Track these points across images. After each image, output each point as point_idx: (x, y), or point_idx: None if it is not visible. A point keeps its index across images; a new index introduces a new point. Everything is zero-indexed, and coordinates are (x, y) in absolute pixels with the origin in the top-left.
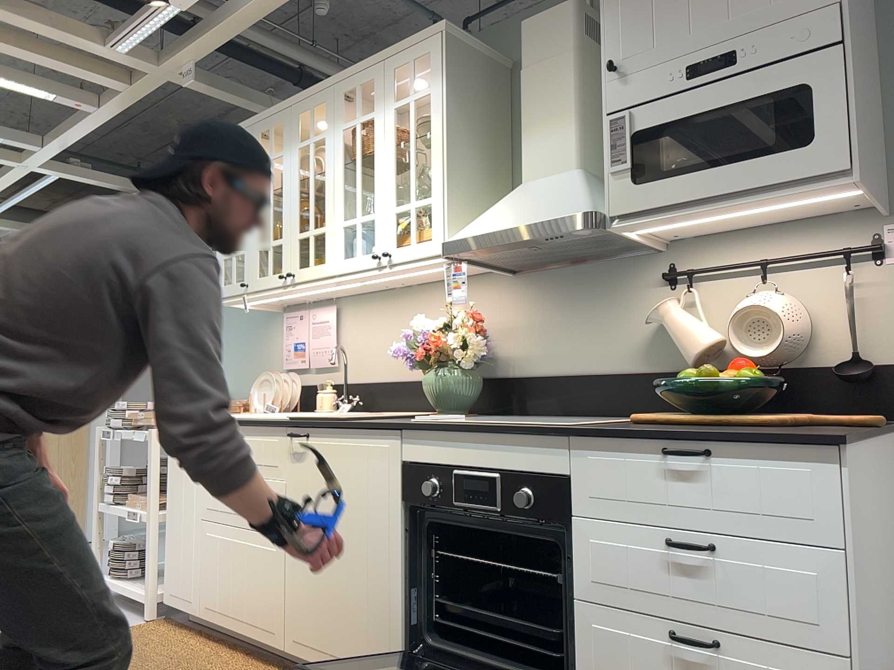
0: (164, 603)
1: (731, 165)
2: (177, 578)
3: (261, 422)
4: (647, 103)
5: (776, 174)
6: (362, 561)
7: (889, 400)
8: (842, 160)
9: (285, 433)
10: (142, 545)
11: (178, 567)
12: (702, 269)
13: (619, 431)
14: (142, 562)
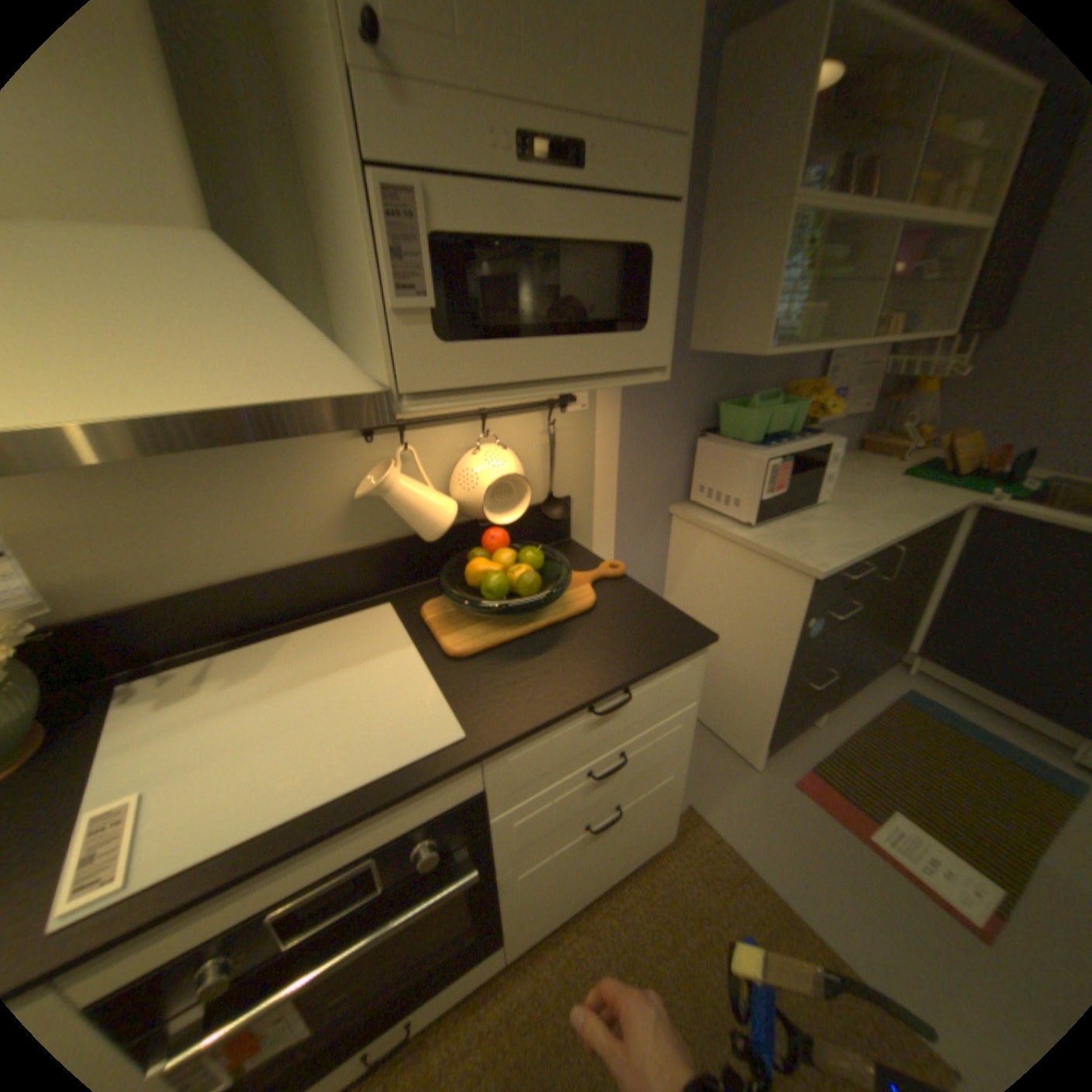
0: None
1: (572, 338)
2: None
3: None
4: (440, 168)
5: (615, 360)
6: None
7: (568, 525)
8: (665, 355)
9: None
10: None
11: None
12: (419, 421)
13: (550, 721)
14: None
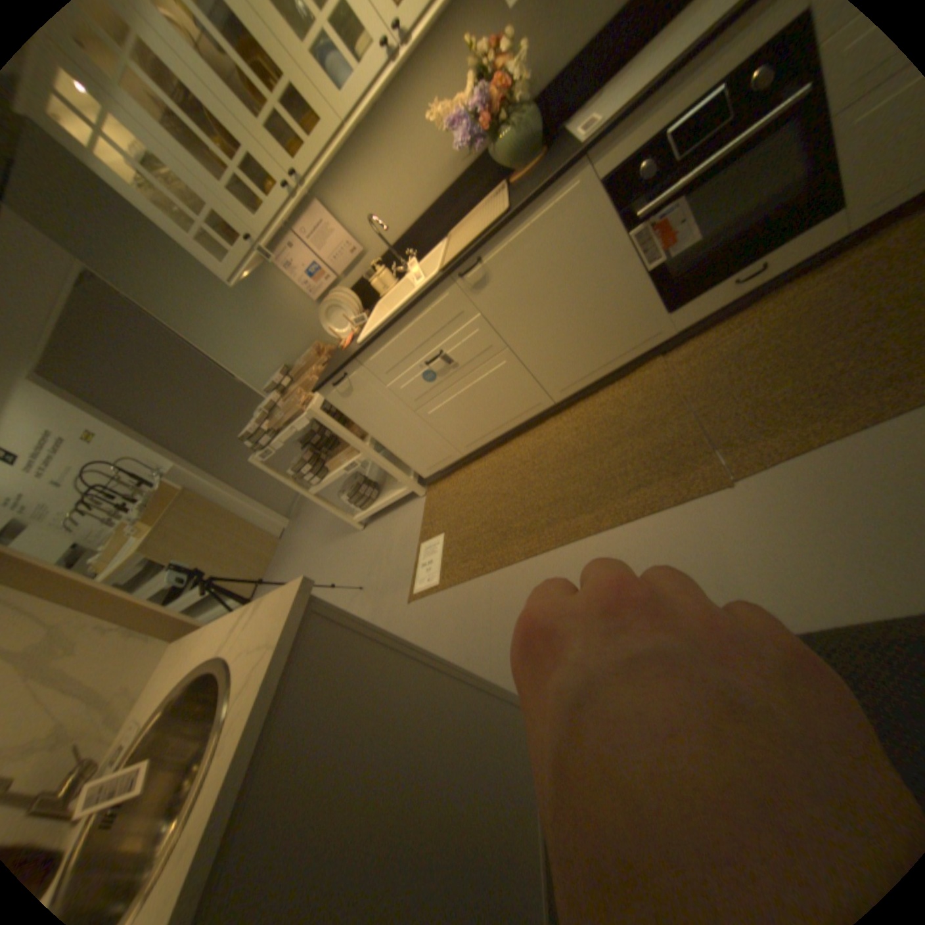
0: (426, 477)
1: None
2: (427, 456)
3: (422, 294)
4: None
5: None
6: (599, 289)
7: None
8: None
9: (453, 278)
10: (362, 479)
11: (421, 451)
12: None
13: None
14: (371, 486)
